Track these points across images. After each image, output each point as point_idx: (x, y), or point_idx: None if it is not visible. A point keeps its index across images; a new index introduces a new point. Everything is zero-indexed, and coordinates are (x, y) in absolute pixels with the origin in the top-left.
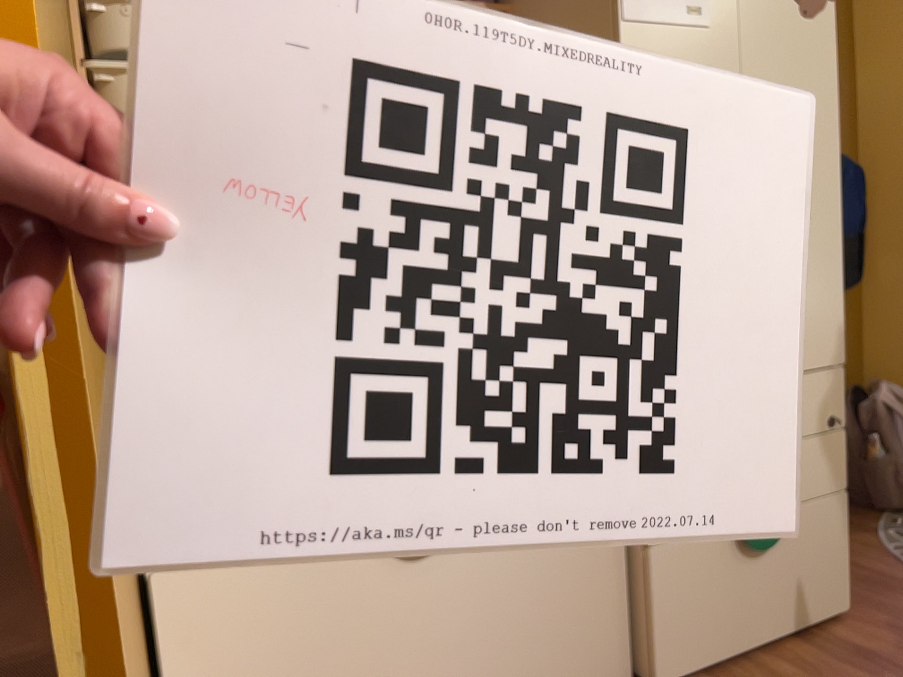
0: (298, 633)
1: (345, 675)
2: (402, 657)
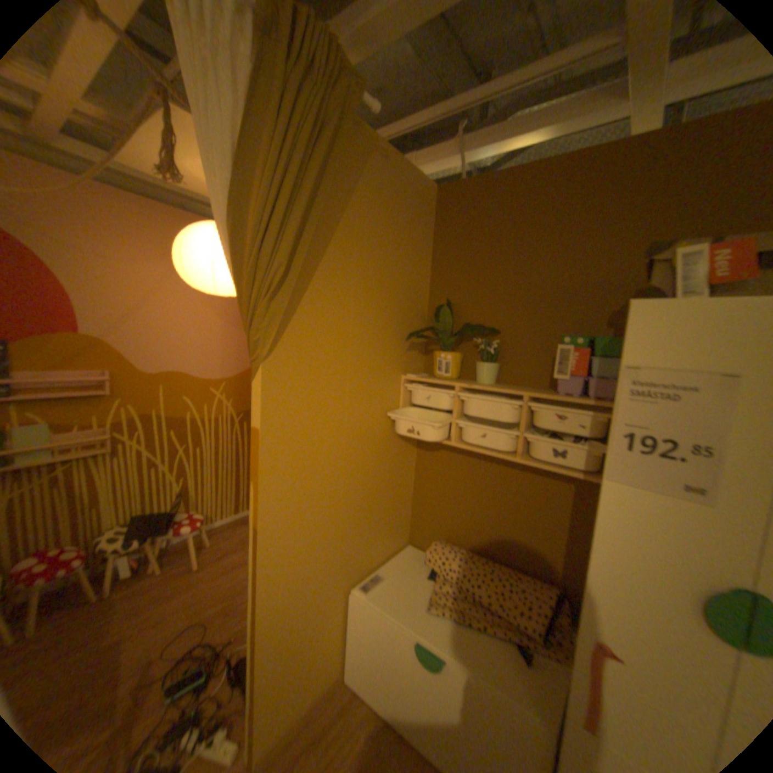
0: (383, 649)
1: (394, 680)
2: (414, 696)
